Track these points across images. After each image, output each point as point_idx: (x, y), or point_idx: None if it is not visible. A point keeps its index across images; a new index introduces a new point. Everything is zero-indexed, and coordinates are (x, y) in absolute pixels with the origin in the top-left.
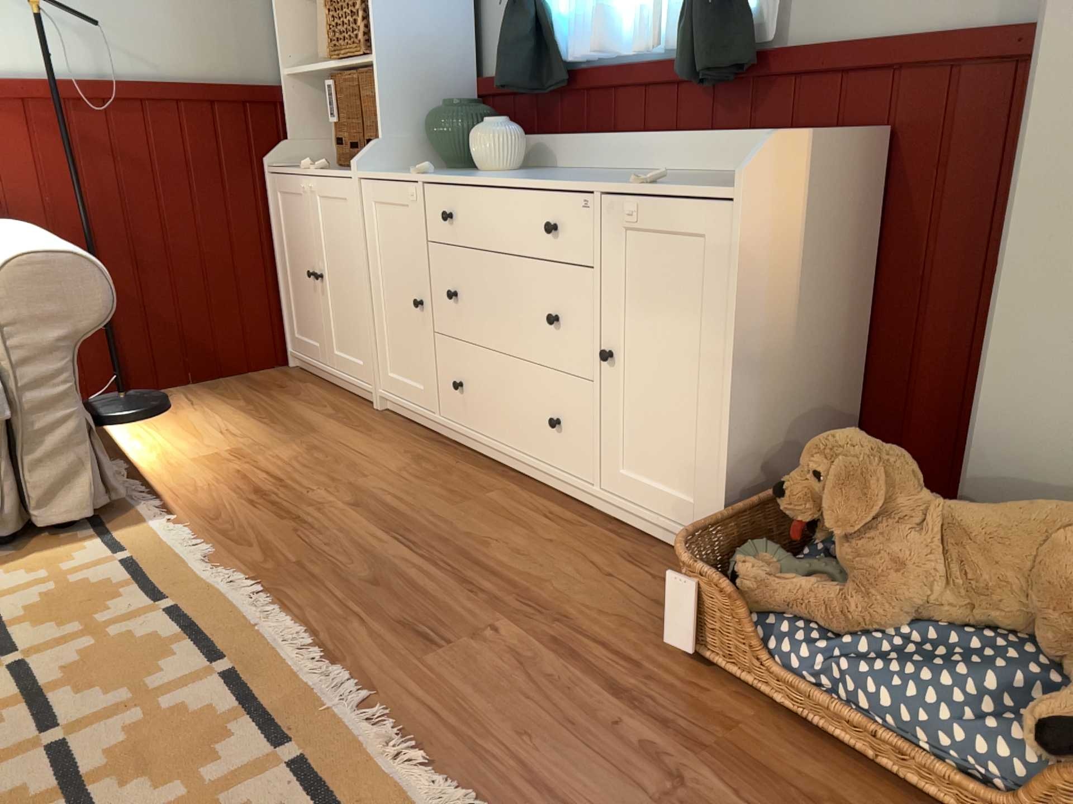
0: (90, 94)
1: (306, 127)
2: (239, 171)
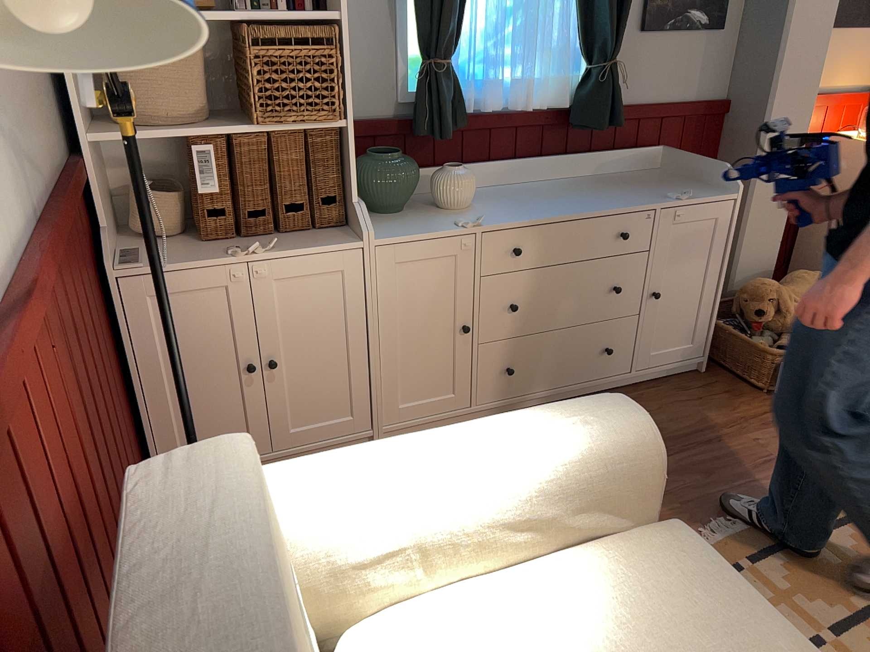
0: (54, 245)
1: (105, 202)
2: (94, 288)
